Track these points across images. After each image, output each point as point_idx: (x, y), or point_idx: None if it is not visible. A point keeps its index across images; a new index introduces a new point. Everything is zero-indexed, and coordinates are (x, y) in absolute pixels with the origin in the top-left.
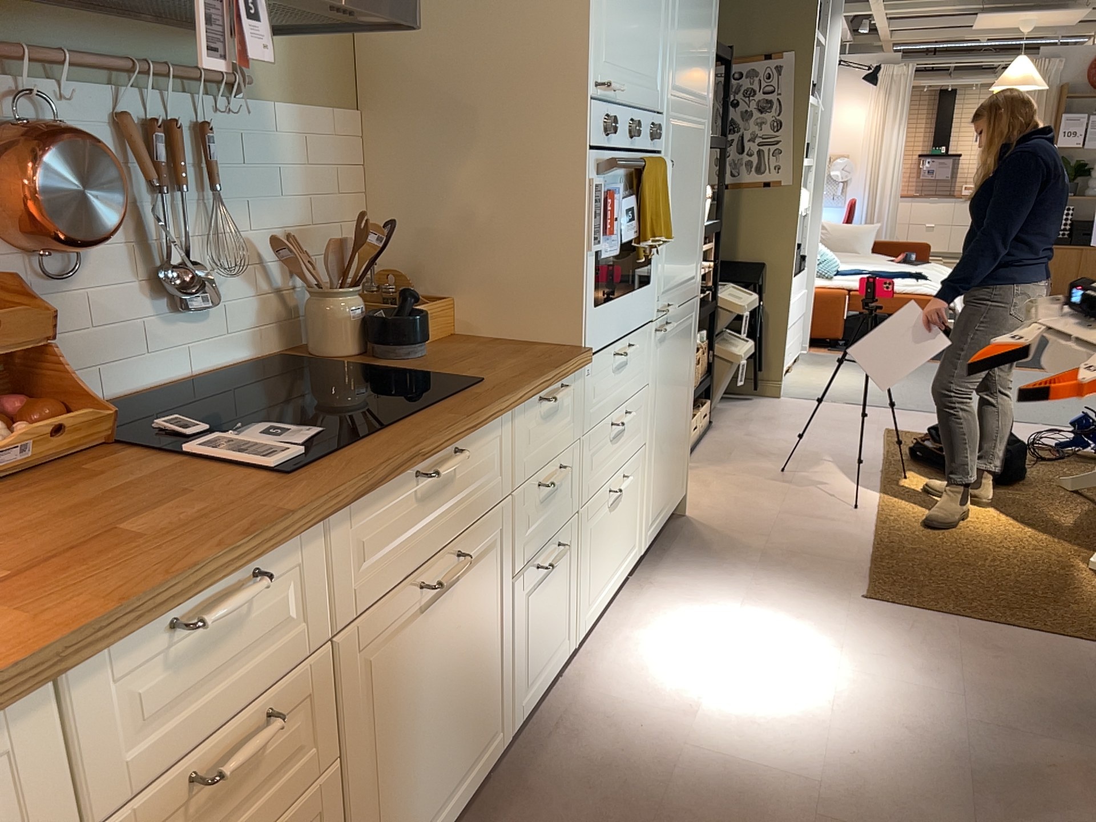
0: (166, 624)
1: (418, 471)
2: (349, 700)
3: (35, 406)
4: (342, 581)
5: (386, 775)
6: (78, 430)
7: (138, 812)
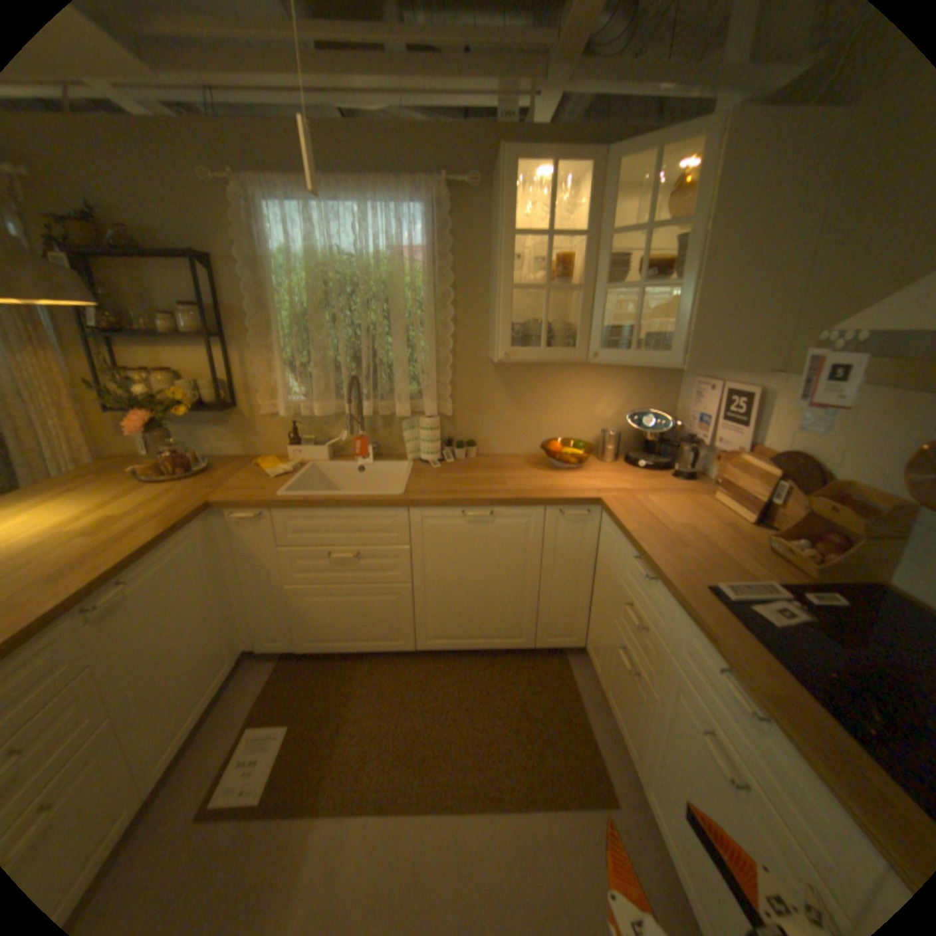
0: (639, 555)
1: (734, 671)
2: (670, 694)
3: (835, 556)
4: (682, 641)
5: (672, 767)
6: (803, 563)
7: (627, 592)
